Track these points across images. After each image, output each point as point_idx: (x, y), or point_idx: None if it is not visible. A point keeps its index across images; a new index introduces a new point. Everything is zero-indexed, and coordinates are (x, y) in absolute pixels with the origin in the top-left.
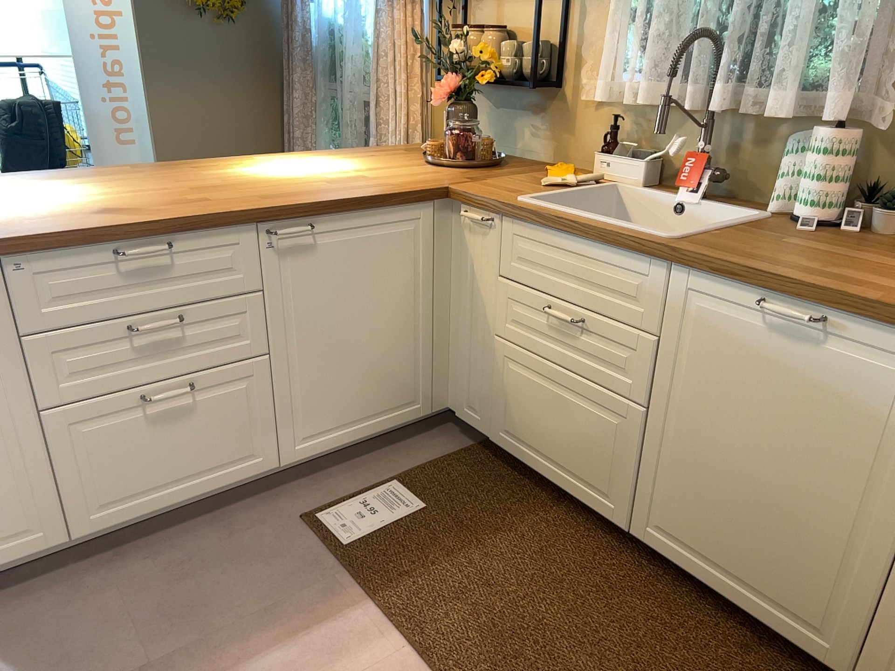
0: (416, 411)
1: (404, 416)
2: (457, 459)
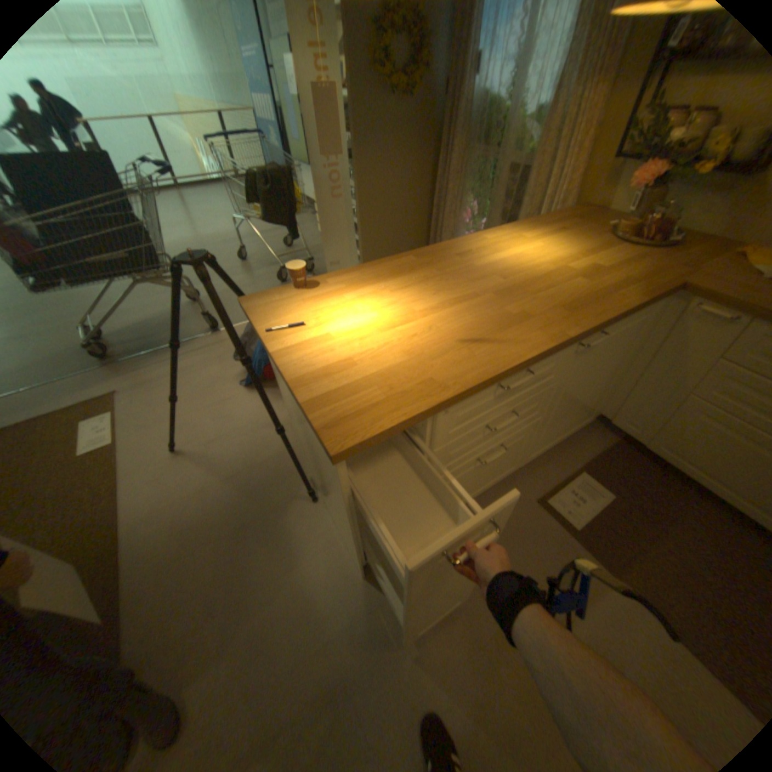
0: (589, 422)
1: (583, 426)
2: (617, 455)
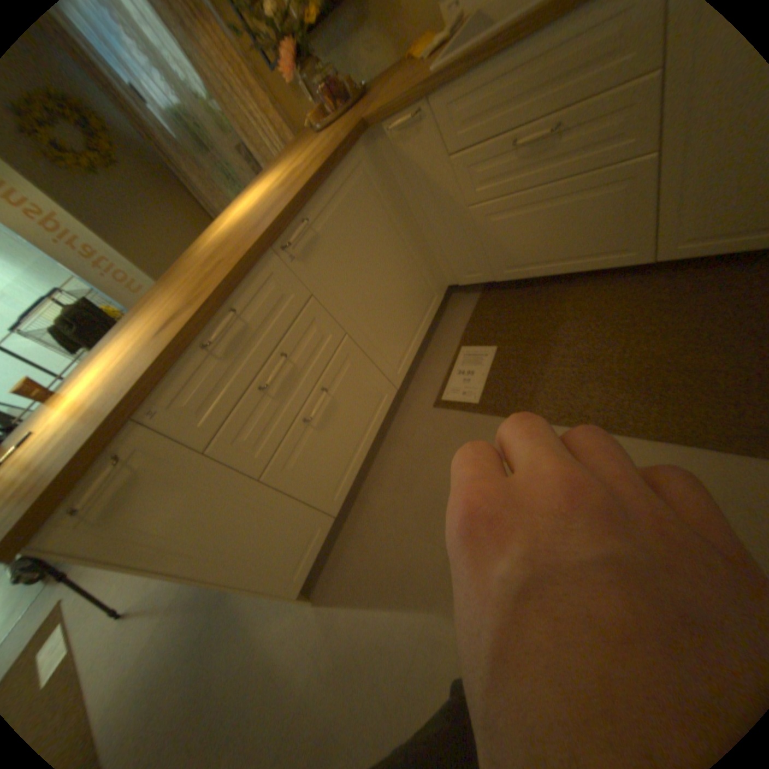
0: (438, 301)
1: (434, 308)
2: (482, 309)
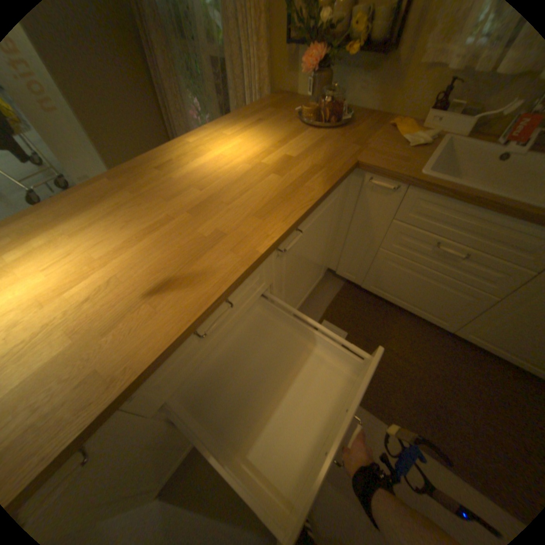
0: (320, 278)
1: (316, 283)
2: (343, 296)
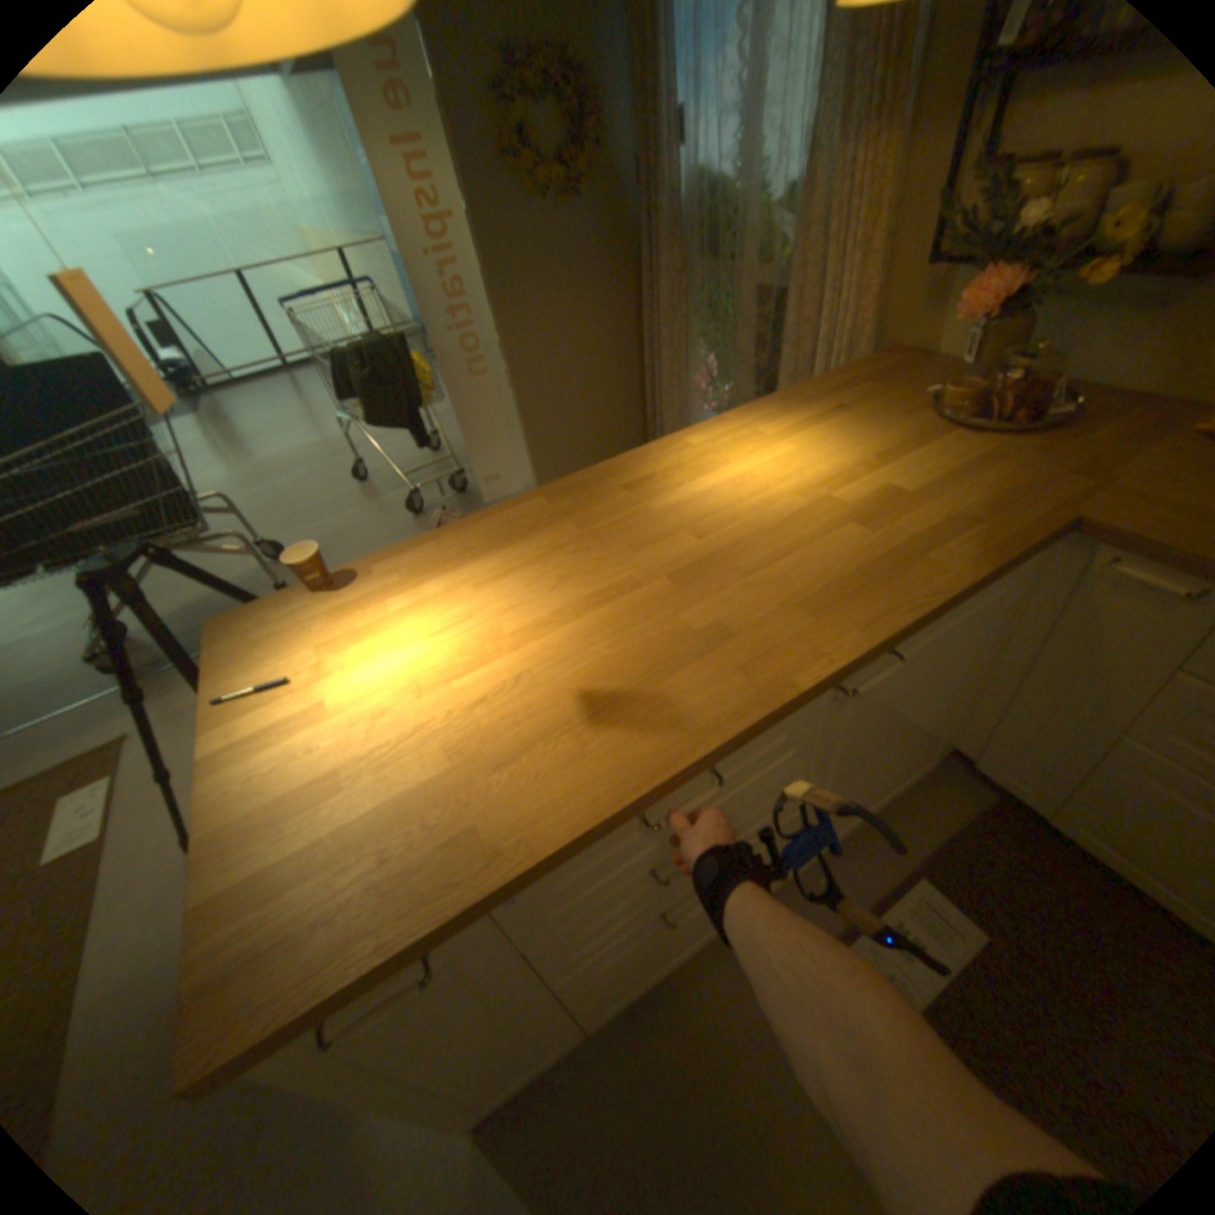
0: (929, 771)
1: (917, 780)
2: (992, 835)
